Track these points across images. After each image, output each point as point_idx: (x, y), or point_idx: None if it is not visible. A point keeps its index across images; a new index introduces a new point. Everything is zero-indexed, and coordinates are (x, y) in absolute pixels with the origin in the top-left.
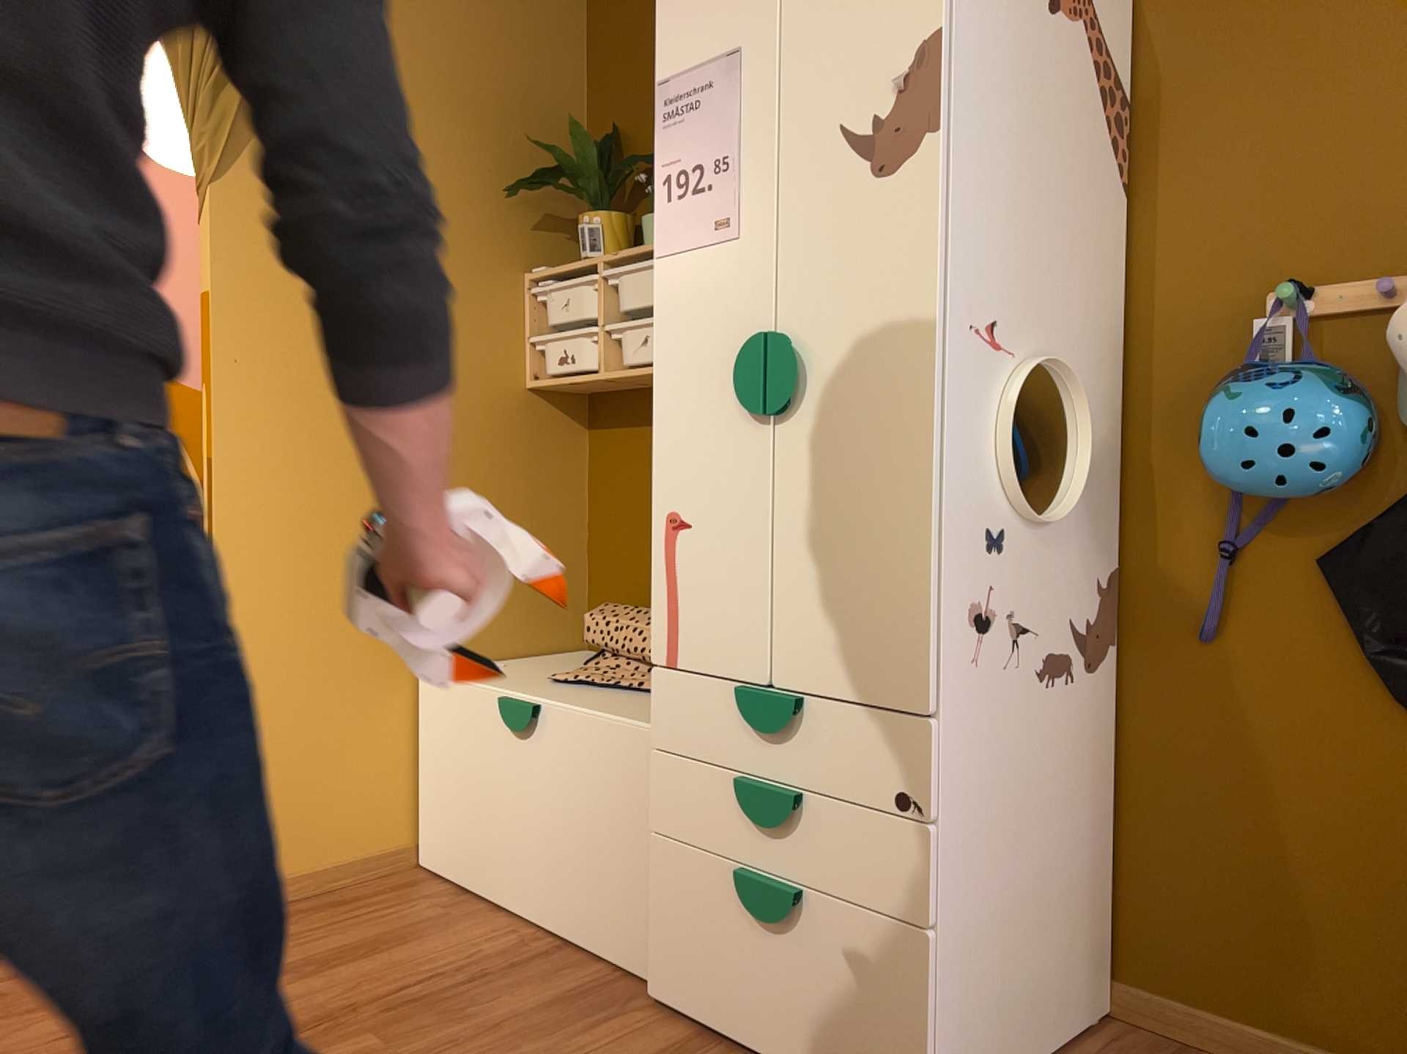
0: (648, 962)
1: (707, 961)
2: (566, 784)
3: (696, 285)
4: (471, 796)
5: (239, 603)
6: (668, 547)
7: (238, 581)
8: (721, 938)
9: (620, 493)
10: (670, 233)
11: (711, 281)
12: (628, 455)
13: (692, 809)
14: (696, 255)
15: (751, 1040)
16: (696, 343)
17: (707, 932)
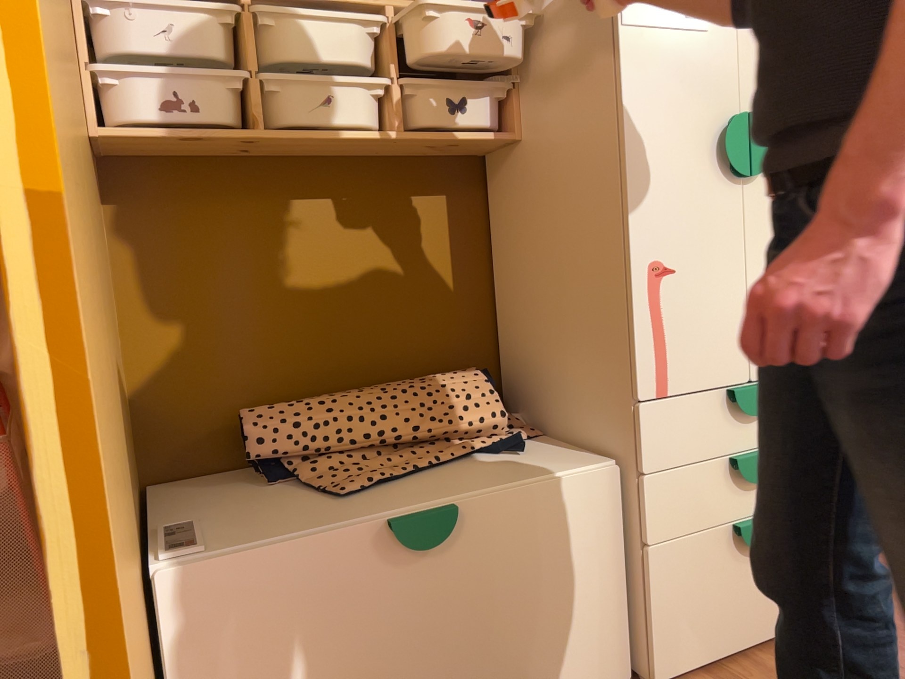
0: (656, 655)
1: (710, 611)
2: (503, 570)
3: (668, 62)
4: (326, 678)
5: (109, 554)
6: (654, 293)
7: (102, 503)
8: (720, 585)
9: (187, 282)
10: (638, 6)
11: (683, 62)
12: (197, 237)
13: (690, 504)
14: (666, 35)
15: (747, 639)
16: (670, 114)
17: (709, 589)
